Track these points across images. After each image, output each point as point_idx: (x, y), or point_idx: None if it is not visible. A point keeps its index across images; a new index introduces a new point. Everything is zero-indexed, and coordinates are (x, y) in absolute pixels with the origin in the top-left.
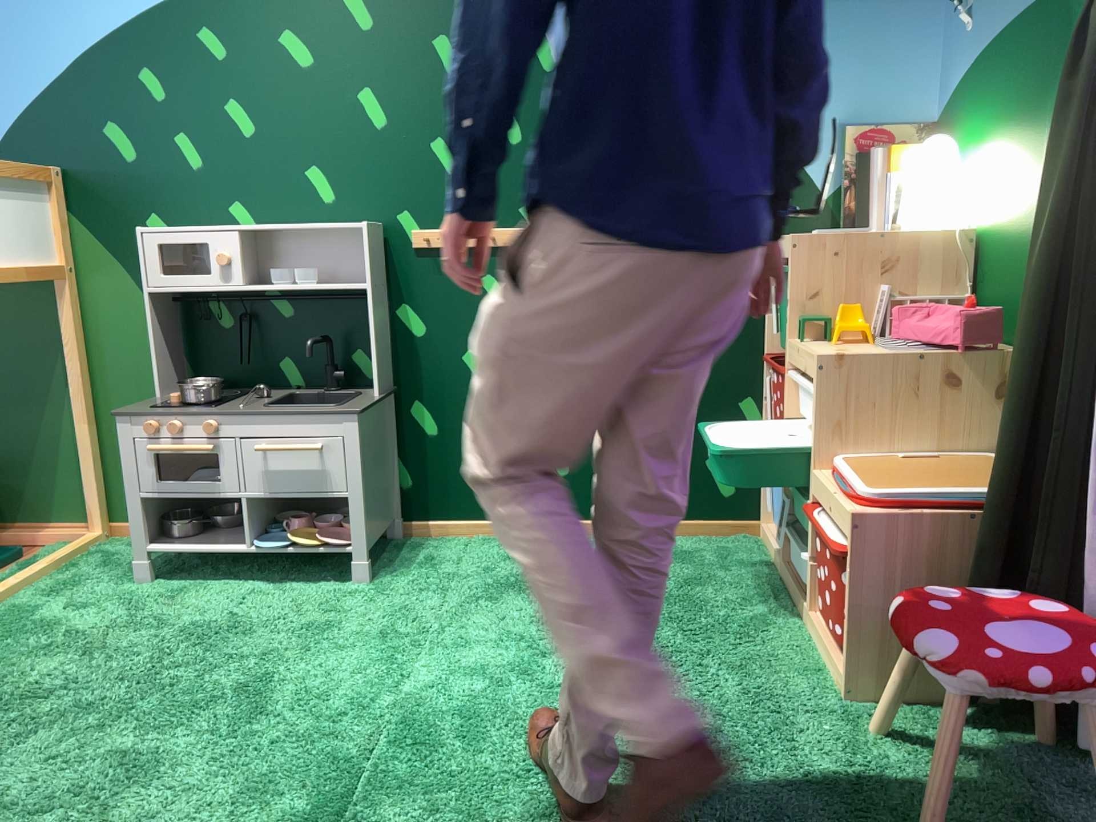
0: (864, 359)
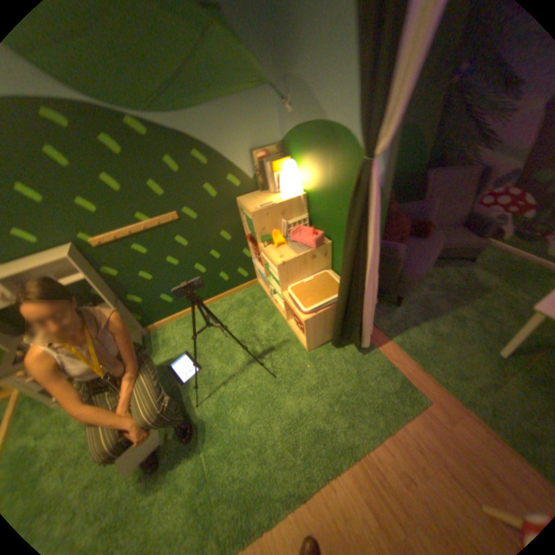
0: (289, 262)
